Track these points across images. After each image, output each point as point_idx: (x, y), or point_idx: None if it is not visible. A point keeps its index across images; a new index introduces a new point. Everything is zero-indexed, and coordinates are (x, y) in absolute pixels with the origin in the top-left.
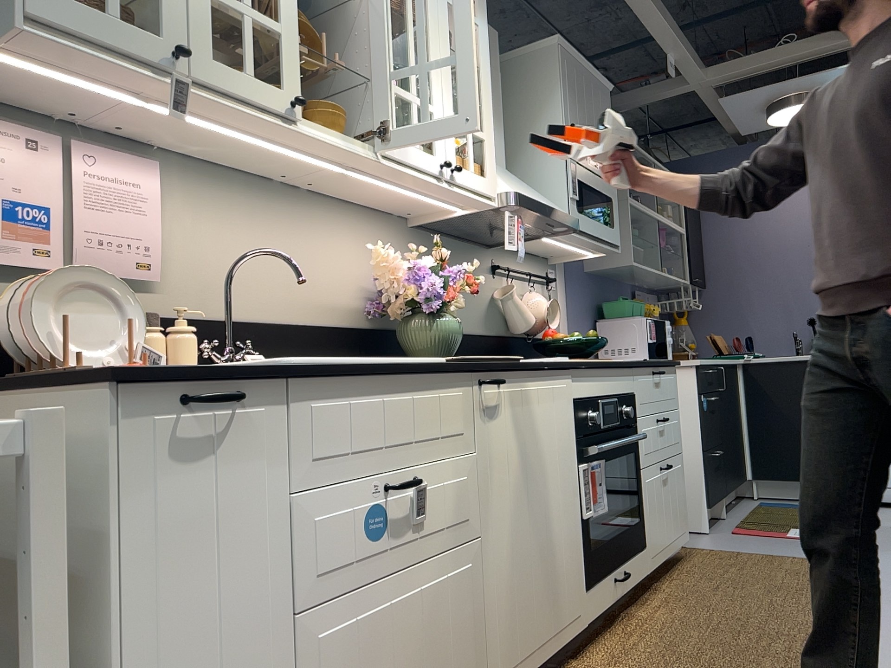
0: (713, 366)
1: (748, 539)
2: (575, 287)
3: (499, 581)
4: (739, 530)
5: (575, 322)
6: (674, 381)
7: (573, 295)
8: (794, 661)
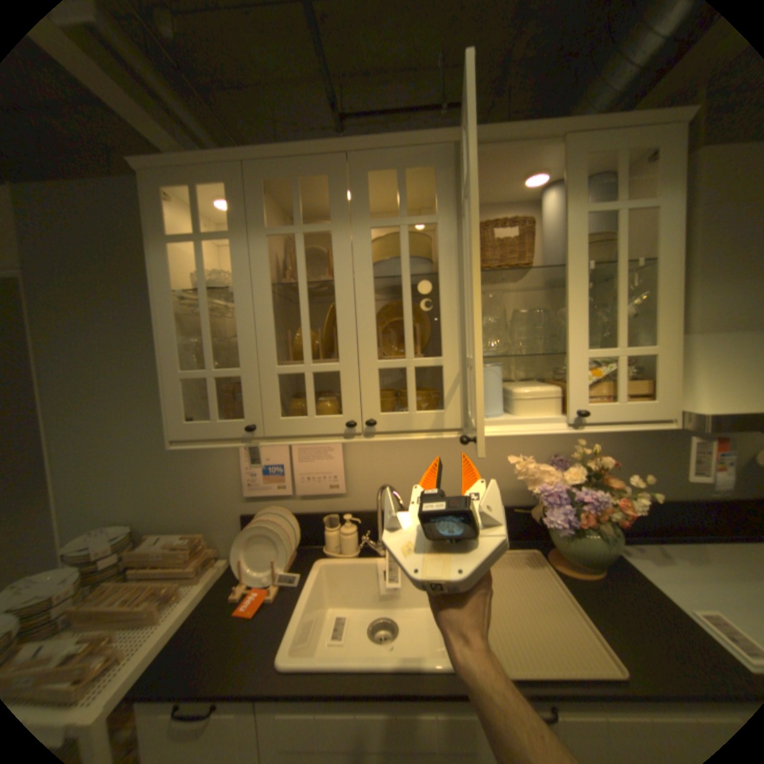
0: None
1: None
2: None
3: None
4: None
5: None
6: None
7: None
8: None
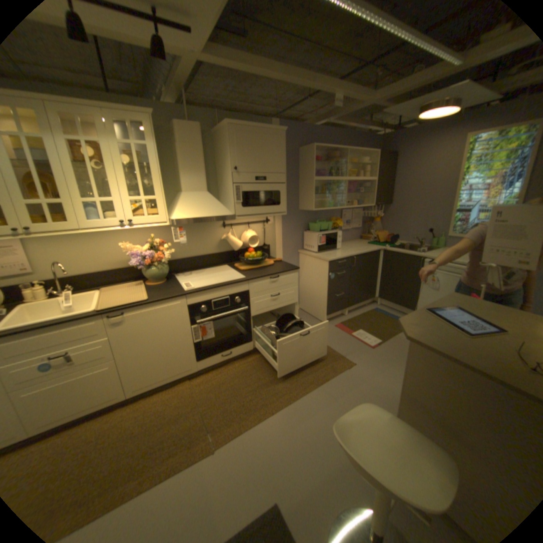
0: (347, 258)
1: (334, 332)
2: (288, 219)
3: (128, 369)
4: (338, 326)
5: (286, 234)
6: (292, 276)
7: (286, 223)
8: (242, 408)
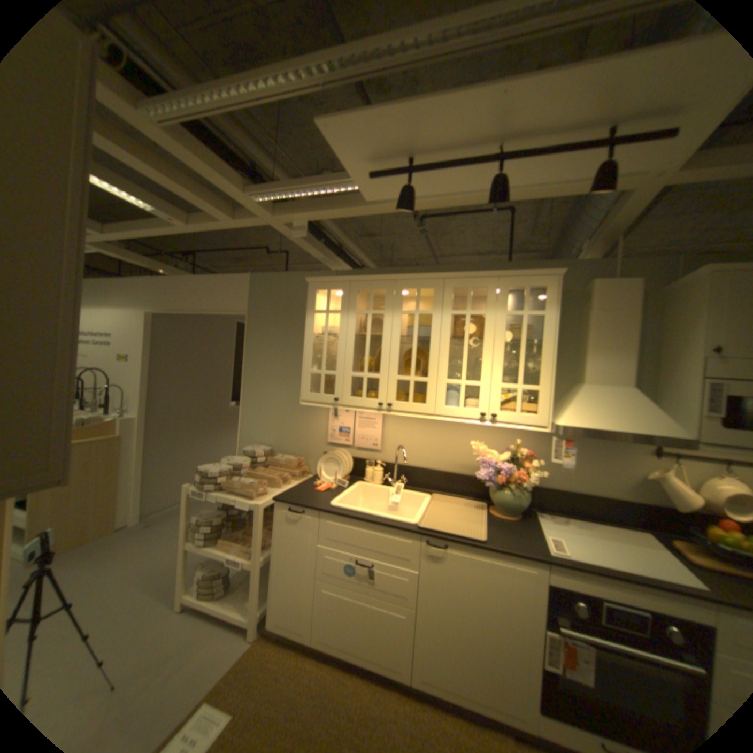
0: None
1: None
2: None
3: (428, 639)
4: None
5: None
6: None
7: None
8: None
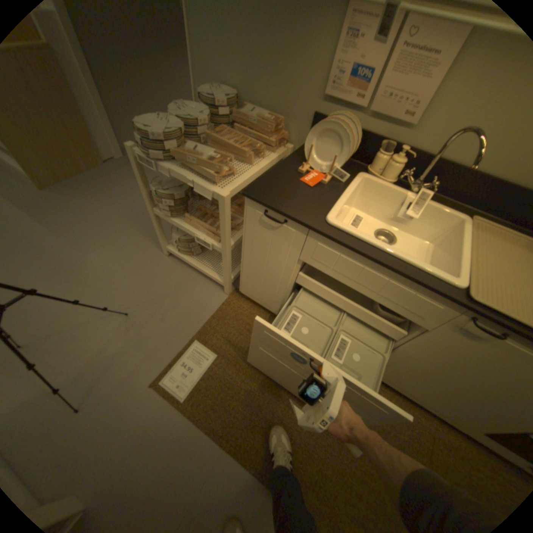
0: None
1: None
2: None
3: (401, 364)
4: None
5: None
6: None
7: None
8: None
